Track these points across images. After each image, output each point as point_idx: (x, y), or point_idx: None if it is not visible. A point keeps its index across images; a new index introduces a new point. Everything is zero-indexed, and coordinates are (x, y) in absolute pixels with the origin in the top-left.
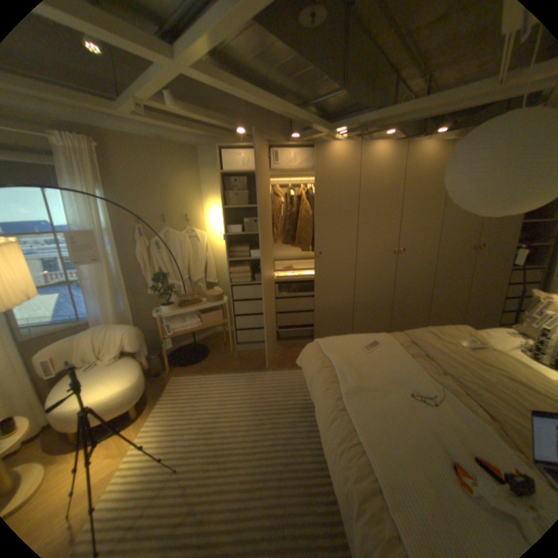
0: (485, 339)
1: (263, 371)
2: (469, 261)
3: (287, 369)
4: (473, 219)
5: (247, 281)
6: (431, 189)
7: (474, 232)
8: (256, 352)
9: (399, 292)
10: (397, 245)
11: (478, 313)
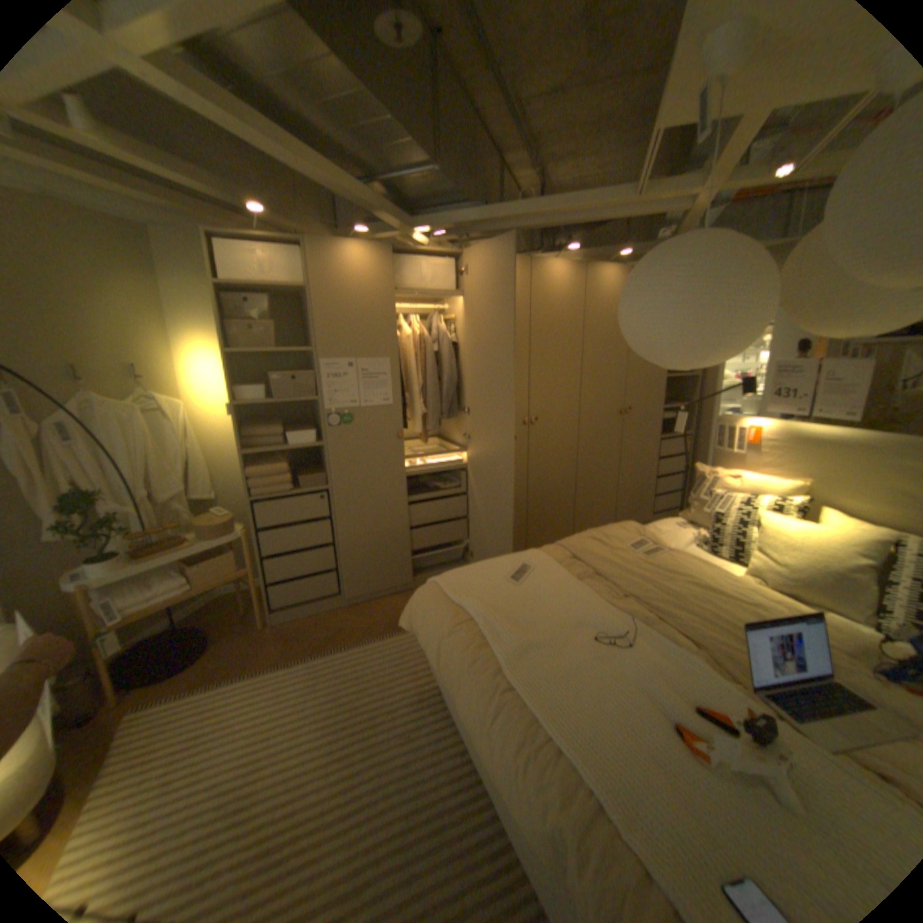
0: (655, 536)
1: (333, 653)
2: (615, 431)
3: (376, 638)
4: (615, 374)
5: (285, 490)
6: (564, 330)
7: (618, 391)
8: (312, 620)
9: (534, 484)
10: (527, 412)
11: (630, 501)
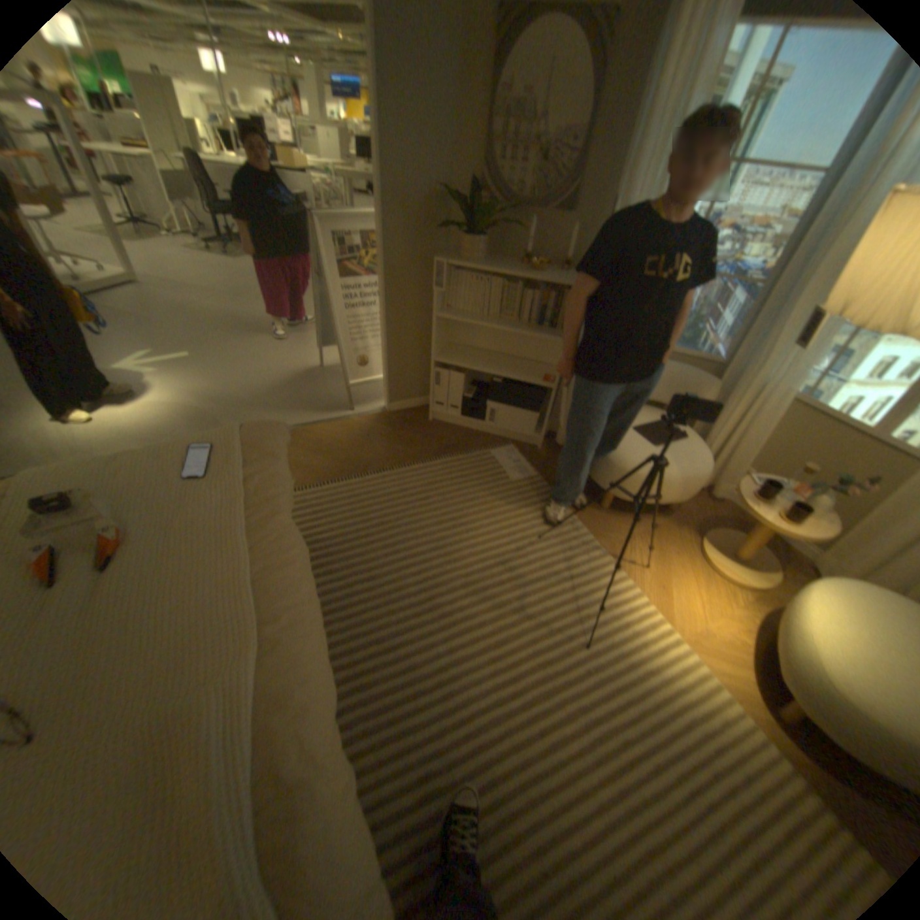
0: None
1: None
2: None
3: None
4: None
5: None
6: None
7: None
8: None
9: None
10: None
11: None
